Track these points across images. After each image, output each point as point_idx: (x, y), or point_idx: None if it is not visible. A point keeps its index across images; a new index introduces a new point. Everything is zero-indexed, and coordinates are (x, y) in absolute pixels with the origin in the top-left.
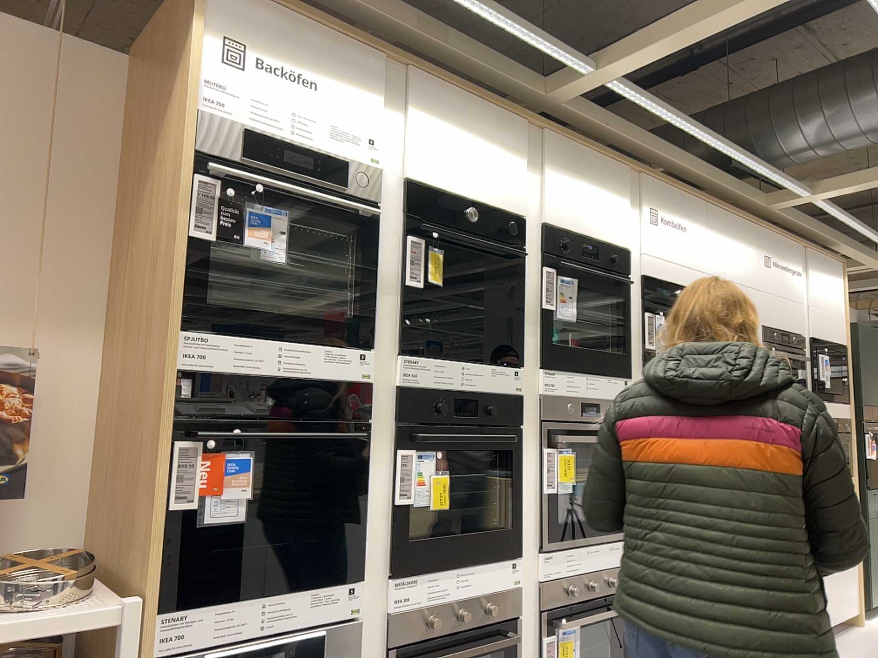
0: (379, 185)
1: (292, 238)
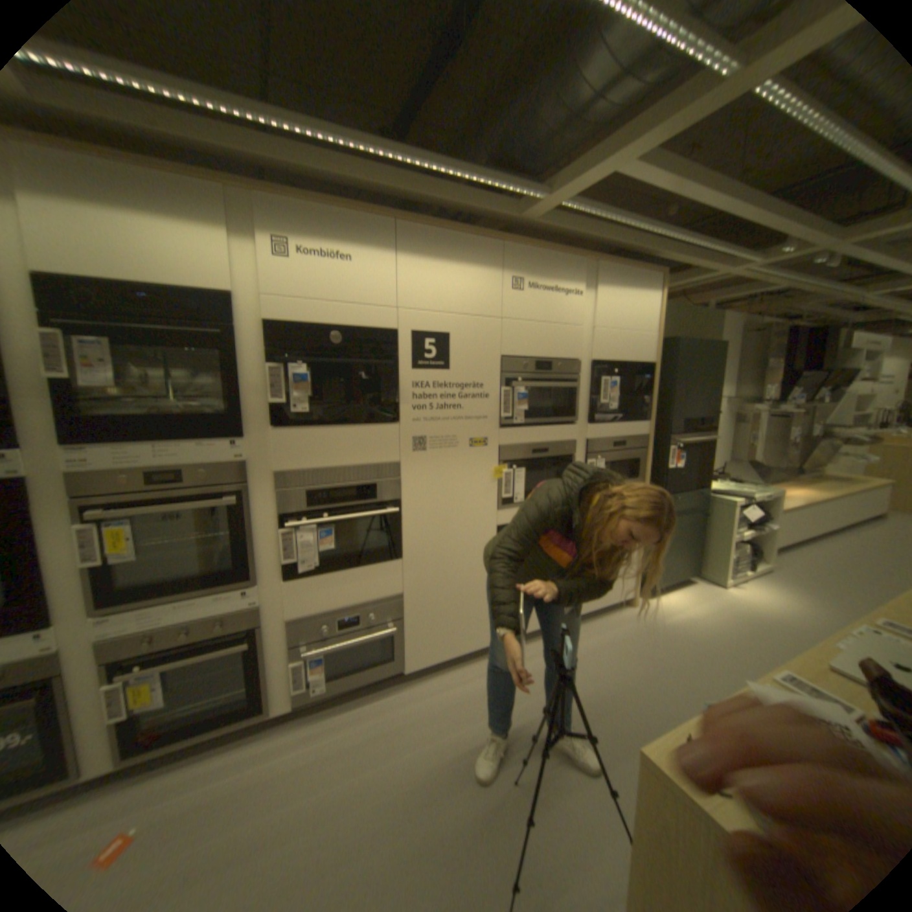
0: None
1: None
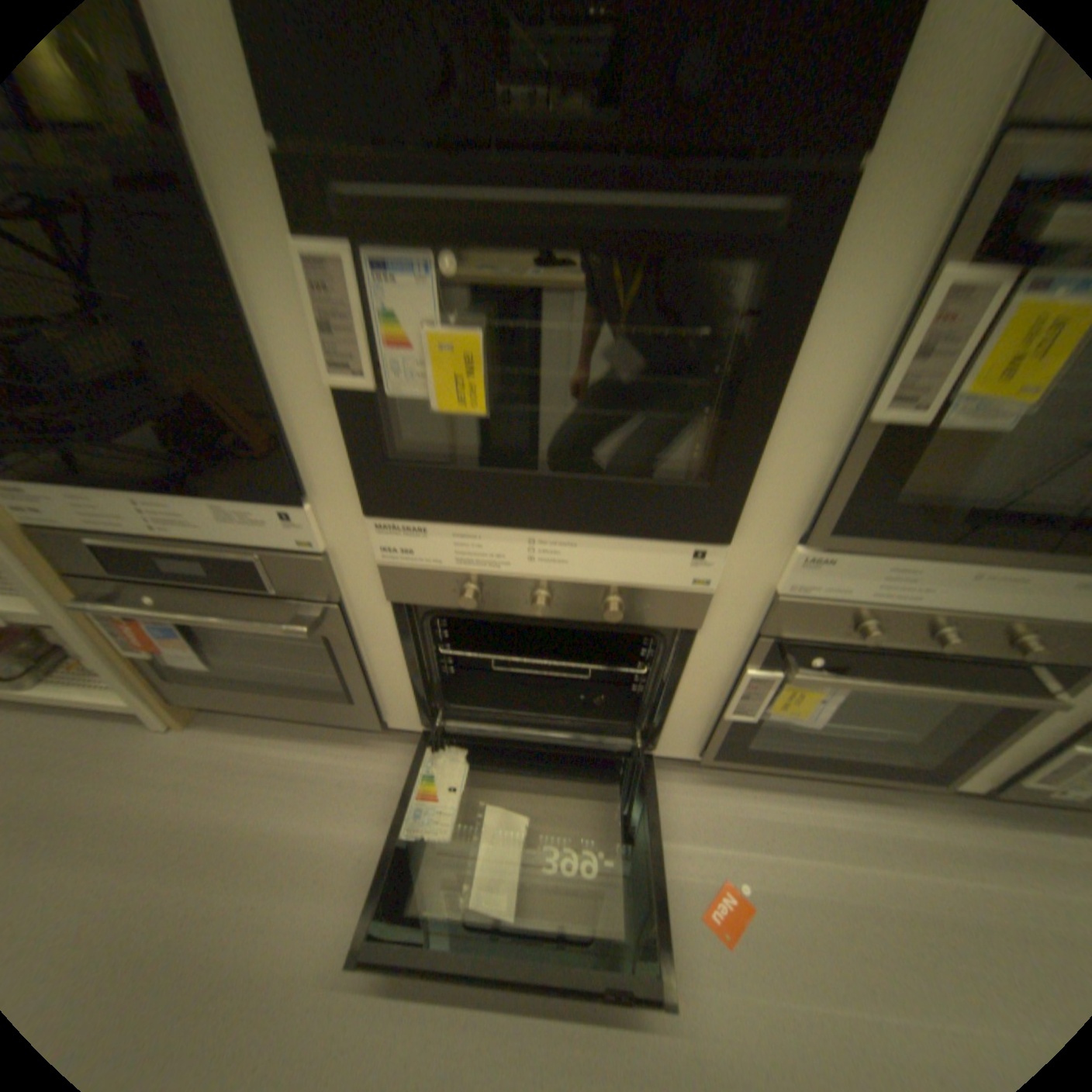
0: None
1: None
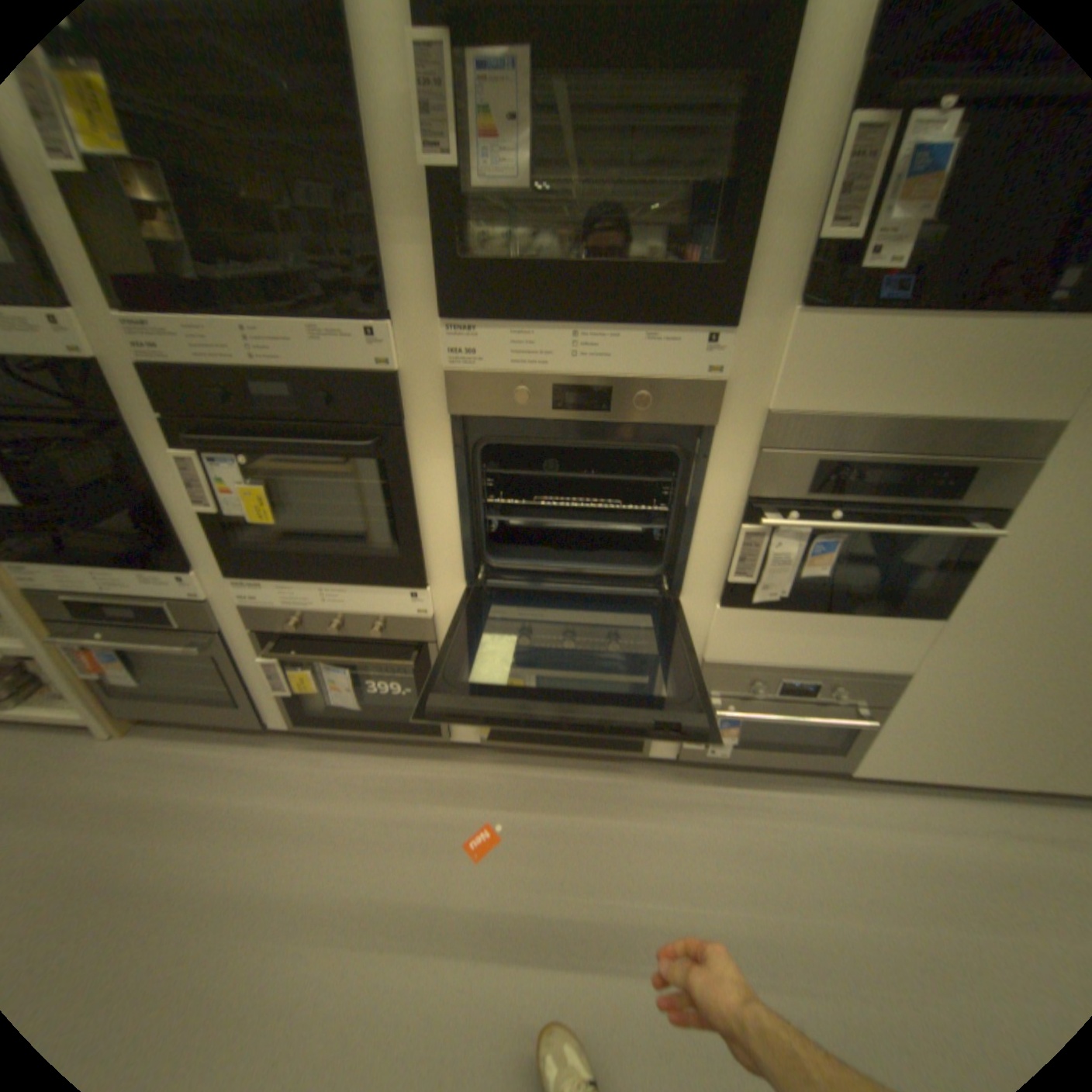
0: None
1: None
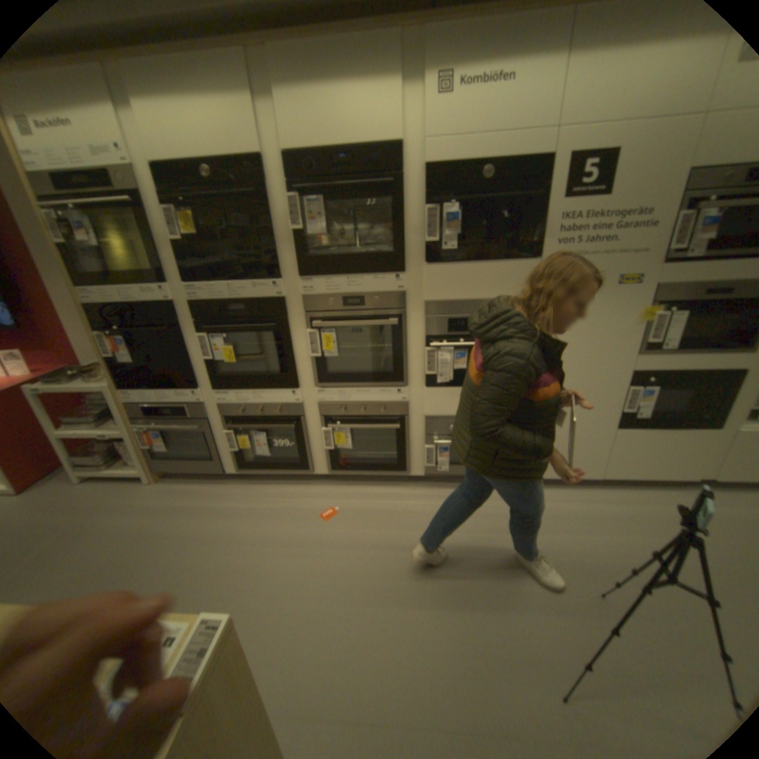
0: (129, 176)
1: (94, 230)
